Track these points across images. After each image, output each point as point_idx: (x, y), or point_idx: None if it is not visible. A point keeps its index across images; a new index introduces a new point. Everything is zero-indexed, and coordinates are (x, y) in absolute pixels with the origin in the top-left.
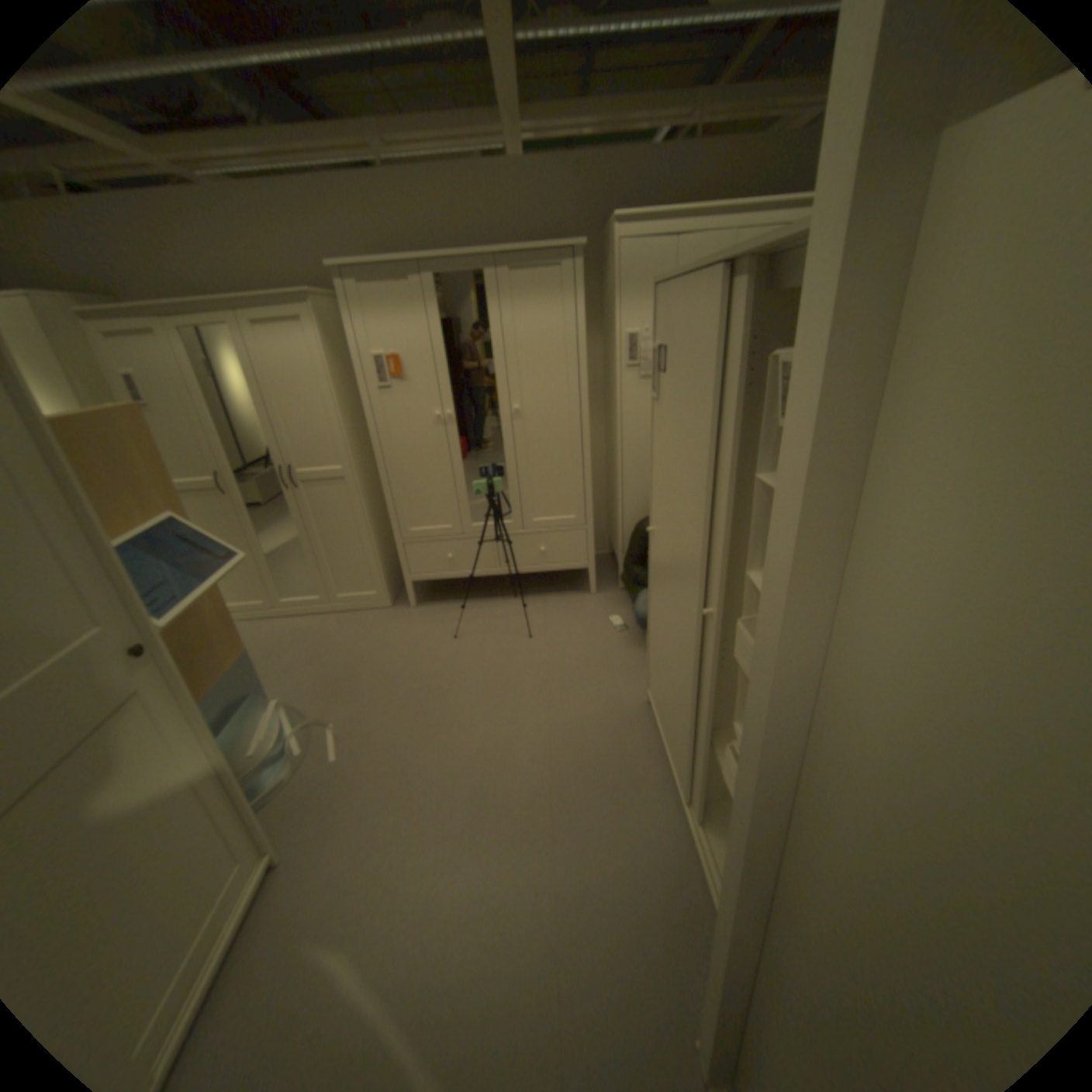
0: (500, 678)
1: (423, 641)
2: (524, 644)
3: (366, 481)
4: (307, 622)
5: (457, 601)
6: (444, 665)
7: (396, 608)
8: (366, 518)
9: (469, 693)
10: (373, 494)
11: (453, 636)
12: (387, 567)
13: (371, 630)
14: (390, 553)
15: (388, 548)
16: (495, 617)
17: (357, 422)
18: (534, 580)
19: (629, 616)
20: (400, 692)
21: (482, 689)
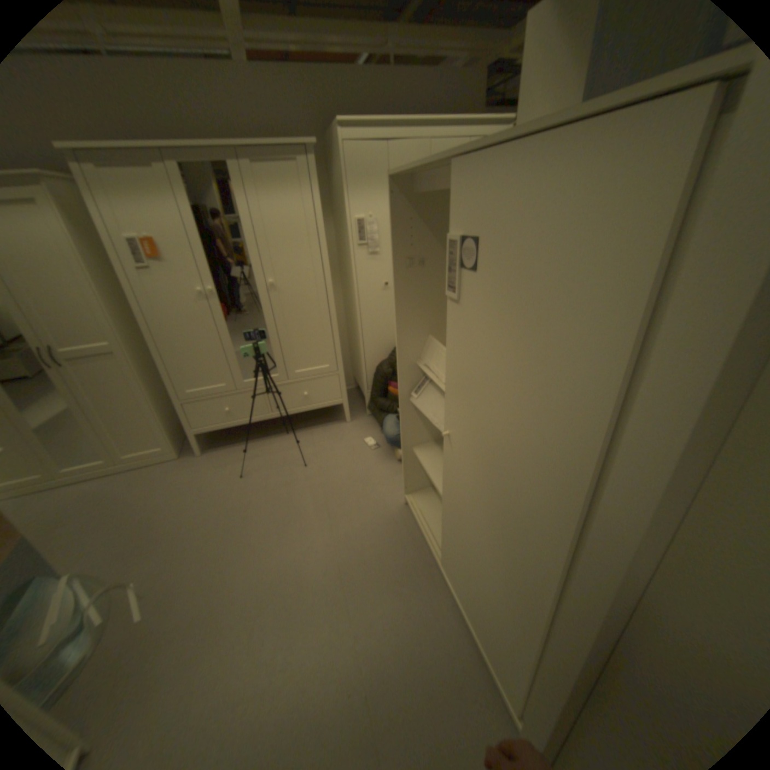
0: (285, 506)
1: (212, 485)
2: (301, 473)
3: (136, 353)
4: (92, 486)
5: (237, 444)
6: (234, 504)
7: (182, 459)
8: (141, 386)
9: (260, 525)
10: (144, 363)
11: (239, 476)
12: (168, 425)
13: (160, 483)
14: (170, 412)
15: (166, 408)
16: (273, 453)
17: (117, 300)
18: (300, 417)
19: (378, 436)
20: (197, 536)
21: (272, 519)
